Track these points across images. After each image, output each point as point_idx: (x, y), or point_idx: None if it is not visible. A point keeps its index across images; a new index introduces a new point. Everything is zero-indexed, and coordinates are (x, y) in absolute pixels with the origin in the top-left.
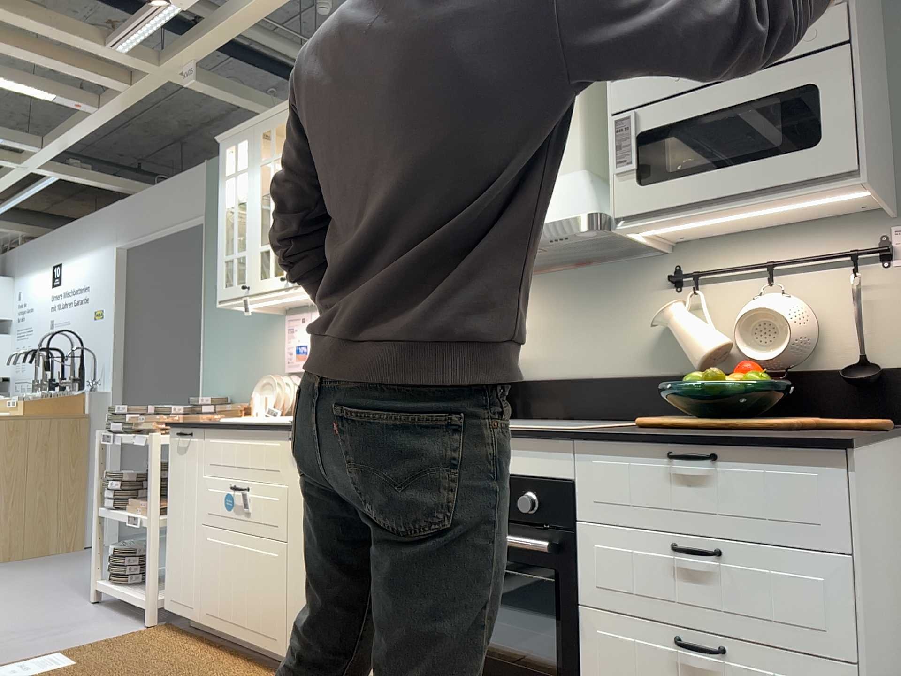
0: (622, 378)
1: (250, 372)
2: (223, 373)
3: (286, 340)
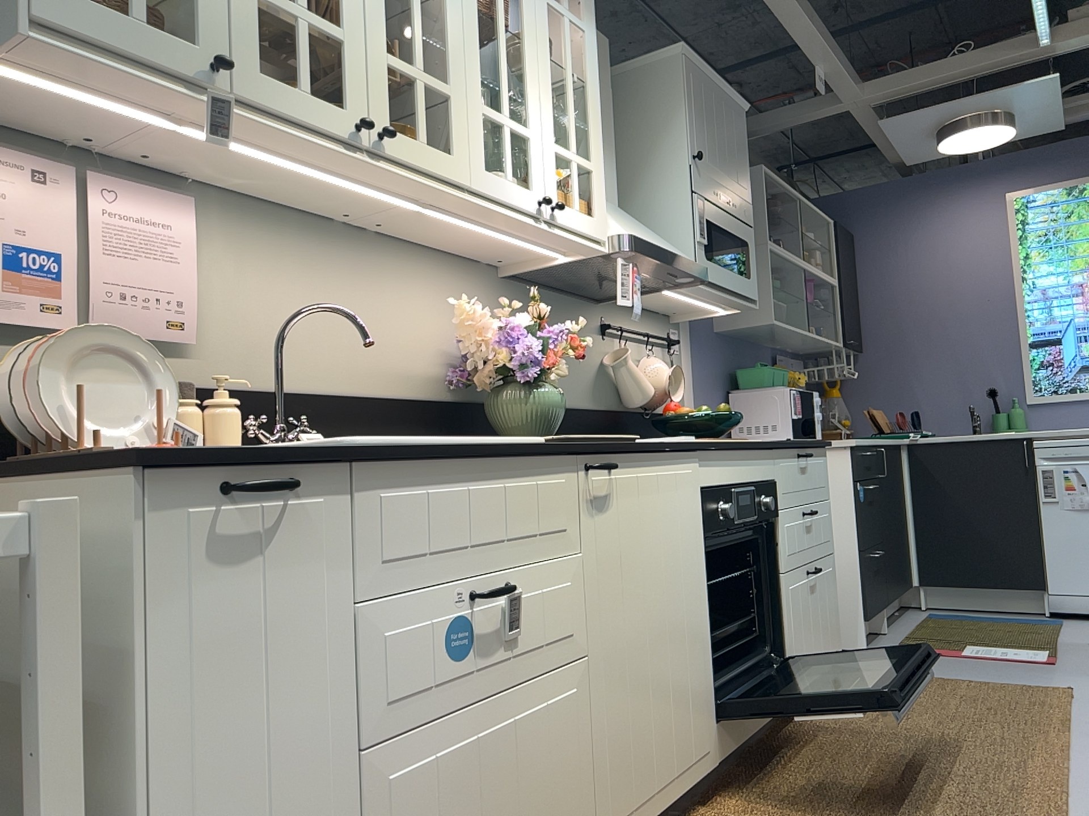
0: (583, 409)
1: None
2: None
3: None
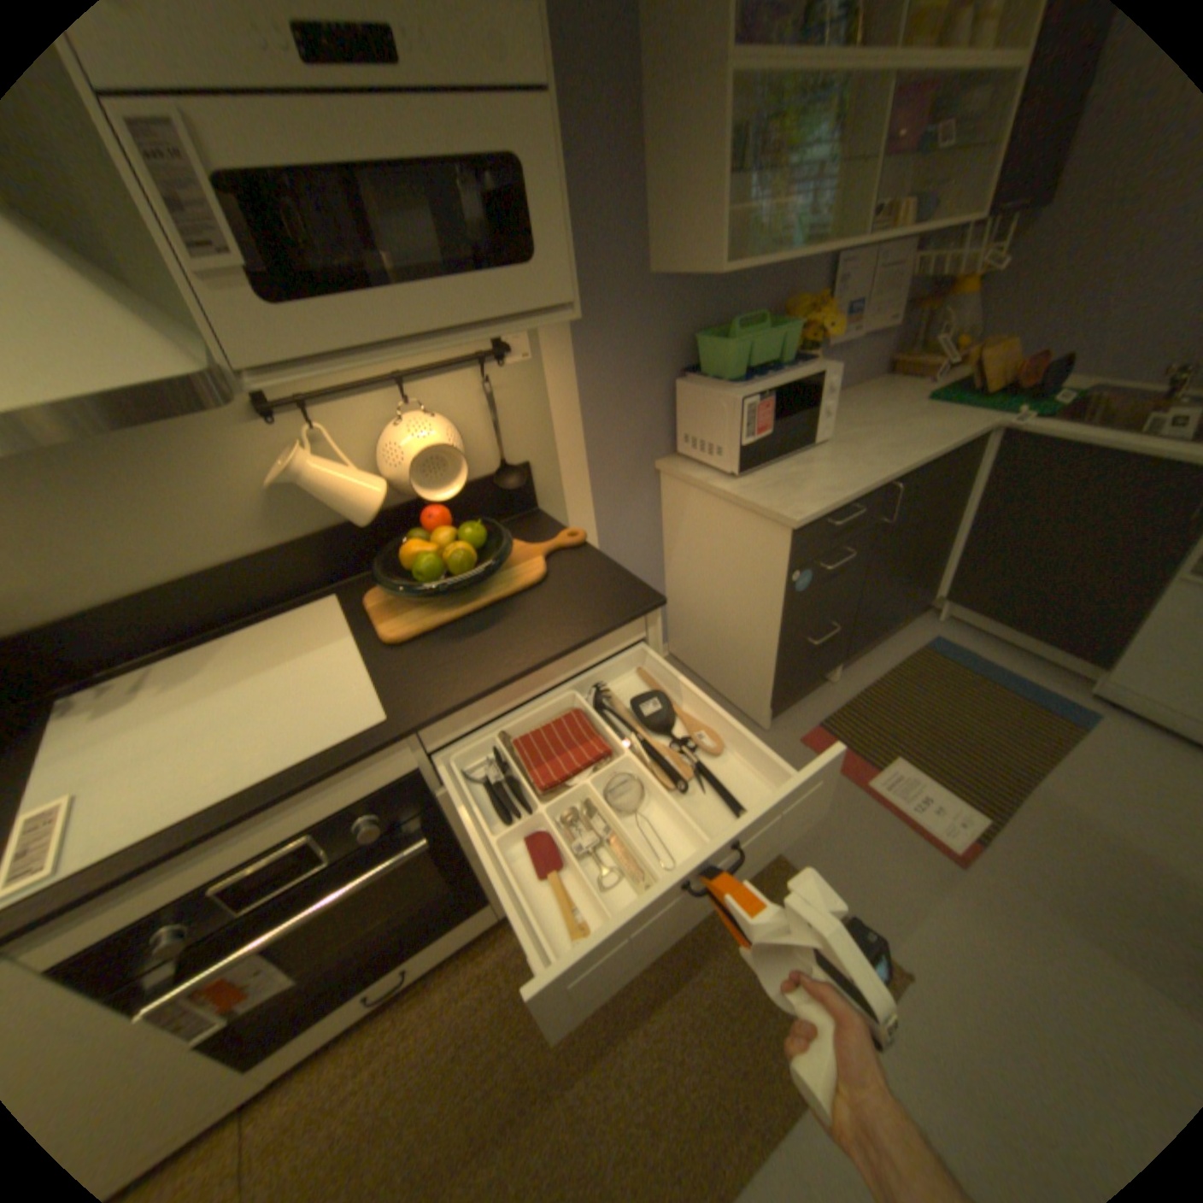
0: (235, 562)
1: None
2: None
3: None
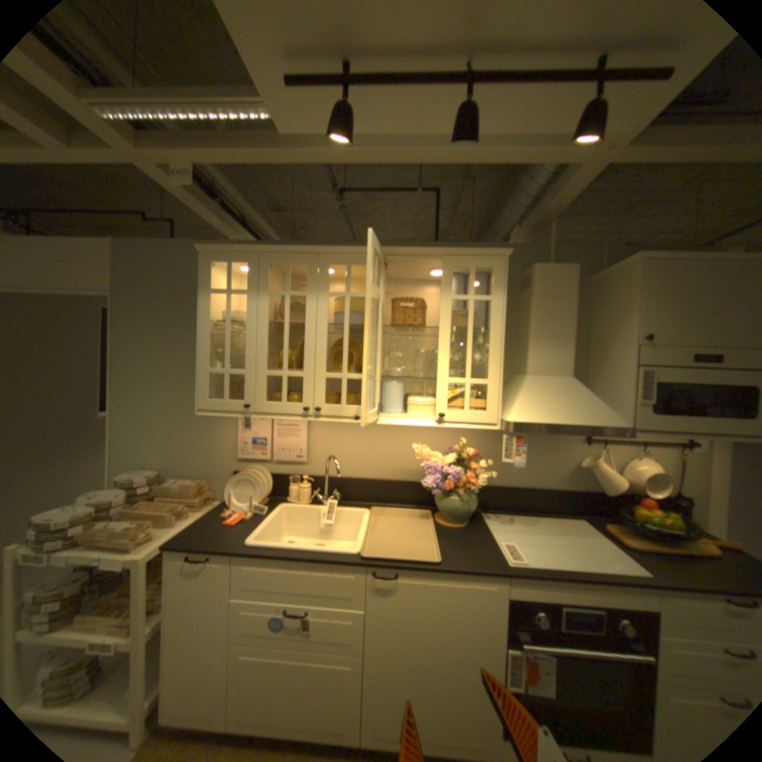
0: (552, 490)
1: (186, 451)
2: (143, 449)
3: (241, 432)
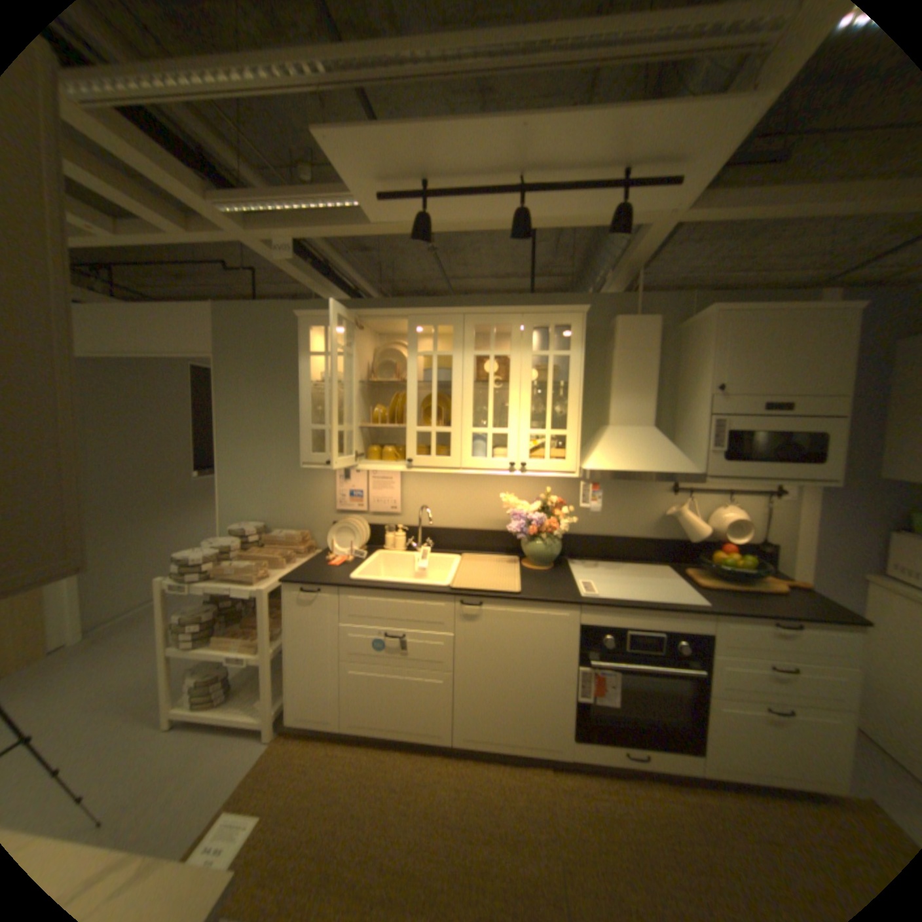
0: (637, 538)
1: (288, 504)
2: (249, 502)
3: (338, 484)
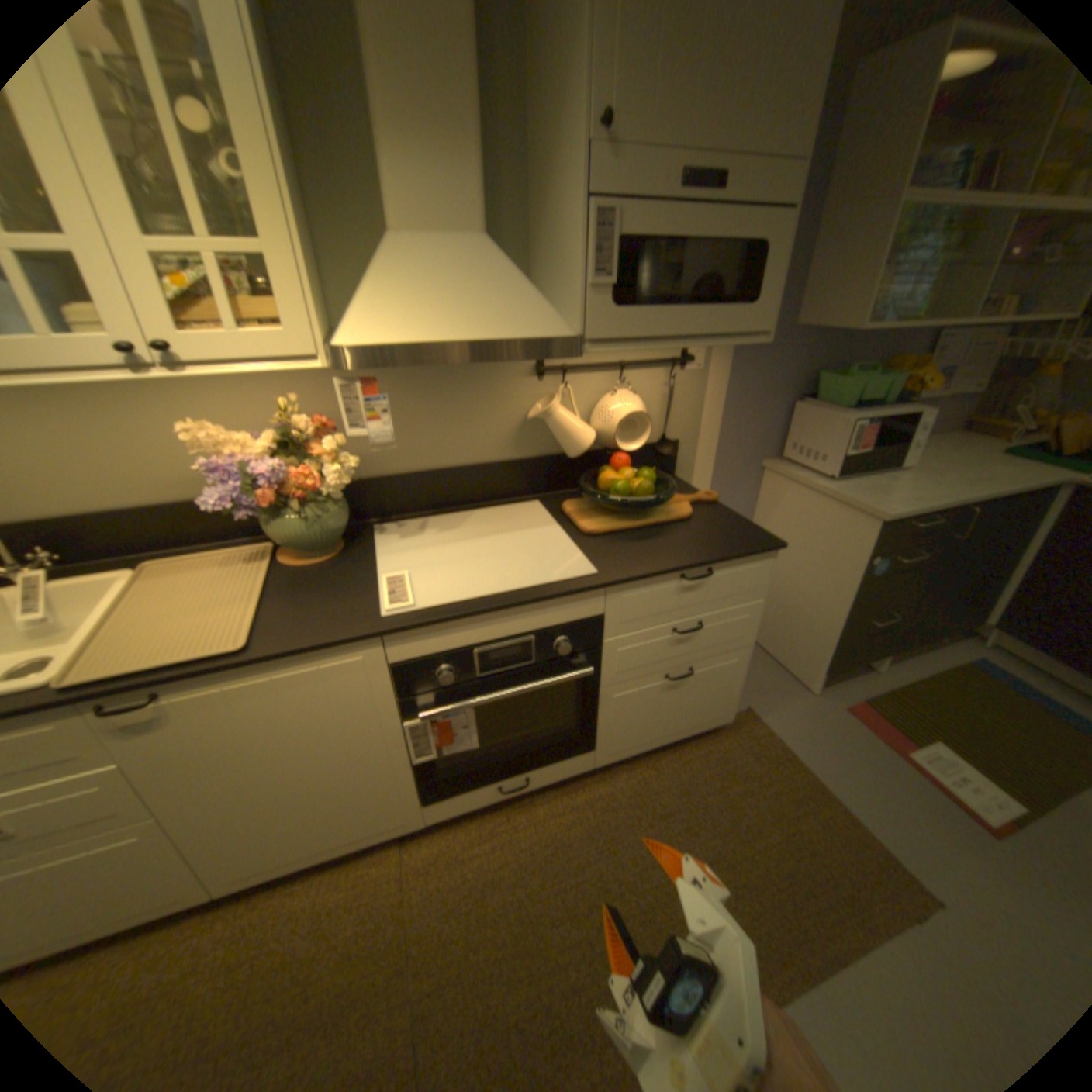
0: (489, 465)
1: None
2: None
3: None
